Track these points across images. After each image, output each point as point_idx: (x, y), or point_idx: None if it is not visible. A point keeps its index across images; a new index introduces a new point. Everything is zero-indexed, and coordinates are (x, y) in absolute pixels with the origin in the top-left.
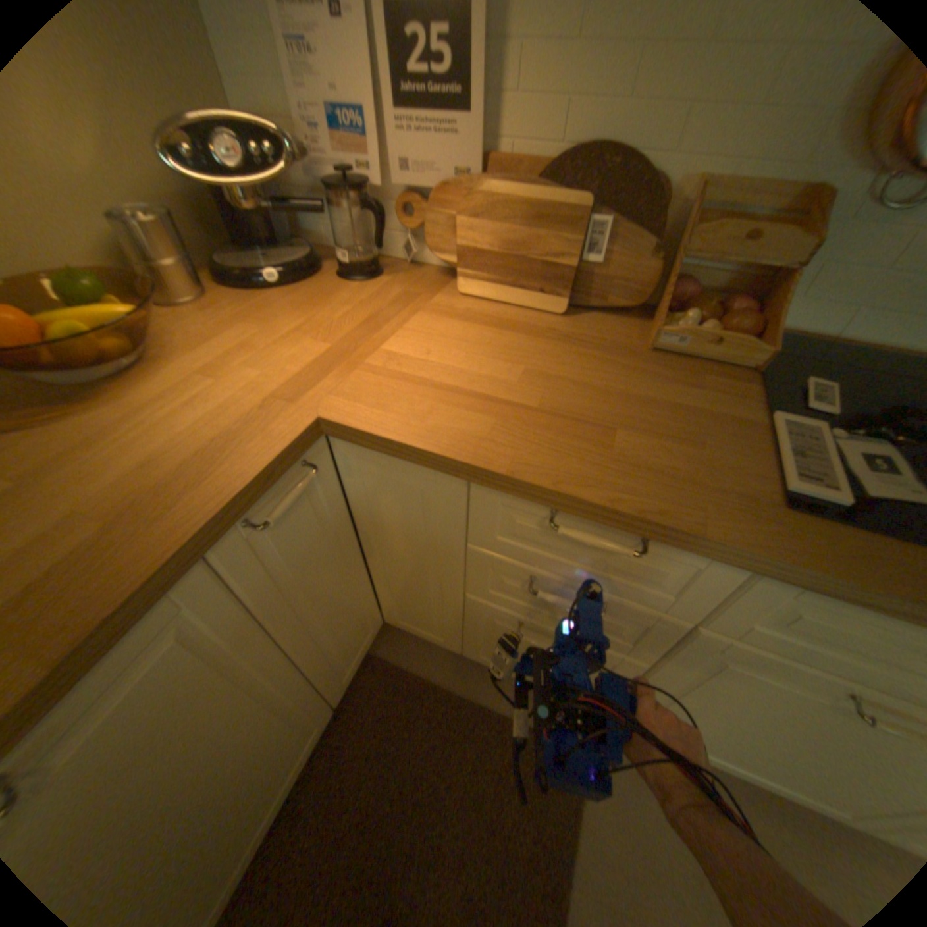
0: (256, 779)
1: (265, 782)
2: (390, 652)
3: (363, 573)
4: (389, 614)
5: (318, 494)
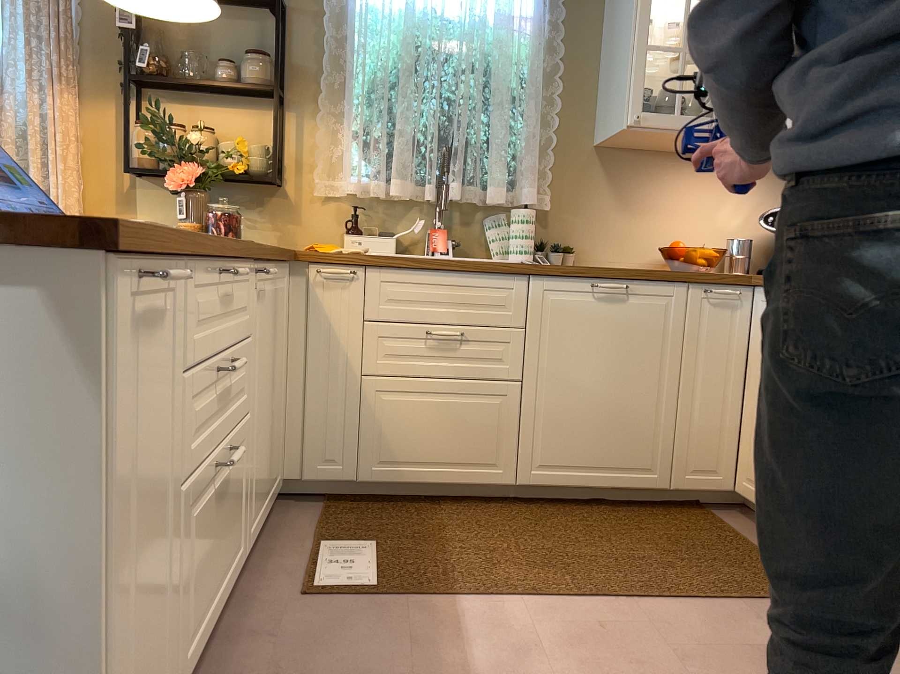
0: (629, 430)
1: (628, 443)
2: (725, 517)
3: (738, 407)
4: (740, 474)
5: (737, 316)
